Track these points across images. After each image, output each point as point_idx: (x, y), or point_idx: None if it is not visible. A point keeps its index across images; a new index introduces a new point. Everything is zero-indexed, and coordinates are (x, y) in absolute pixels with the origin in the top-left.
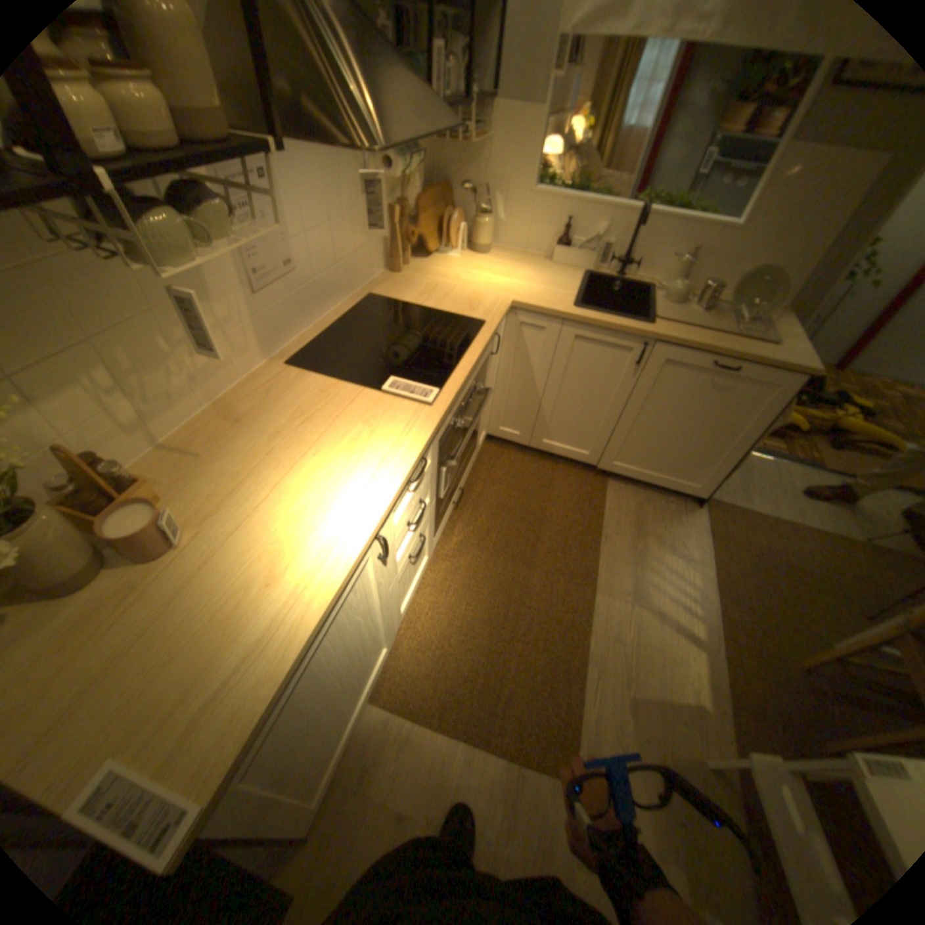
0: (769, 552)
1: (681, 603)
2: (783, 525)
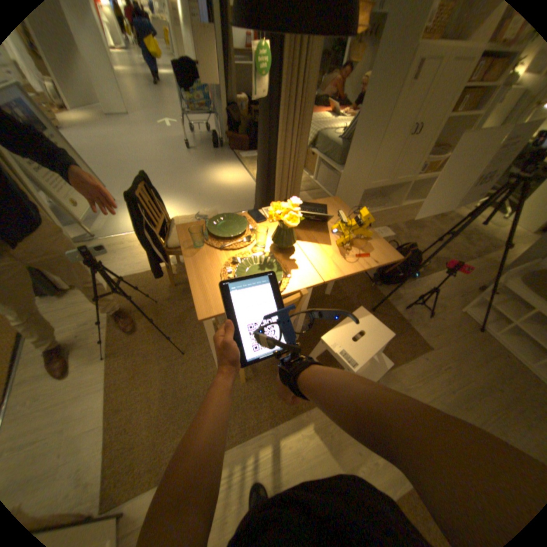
0: (154, 428)
1: (253, 481)
2: (111, 424)
